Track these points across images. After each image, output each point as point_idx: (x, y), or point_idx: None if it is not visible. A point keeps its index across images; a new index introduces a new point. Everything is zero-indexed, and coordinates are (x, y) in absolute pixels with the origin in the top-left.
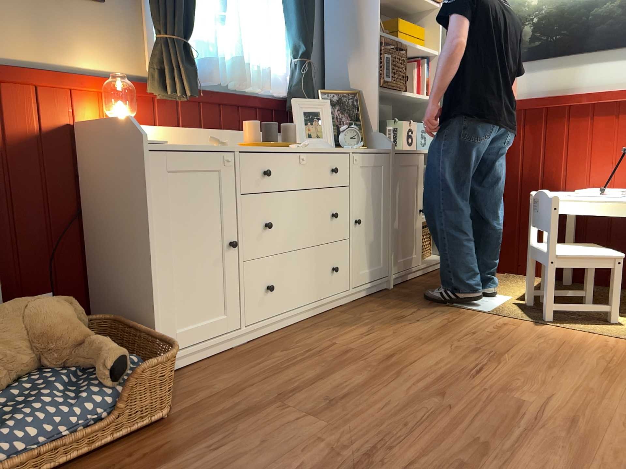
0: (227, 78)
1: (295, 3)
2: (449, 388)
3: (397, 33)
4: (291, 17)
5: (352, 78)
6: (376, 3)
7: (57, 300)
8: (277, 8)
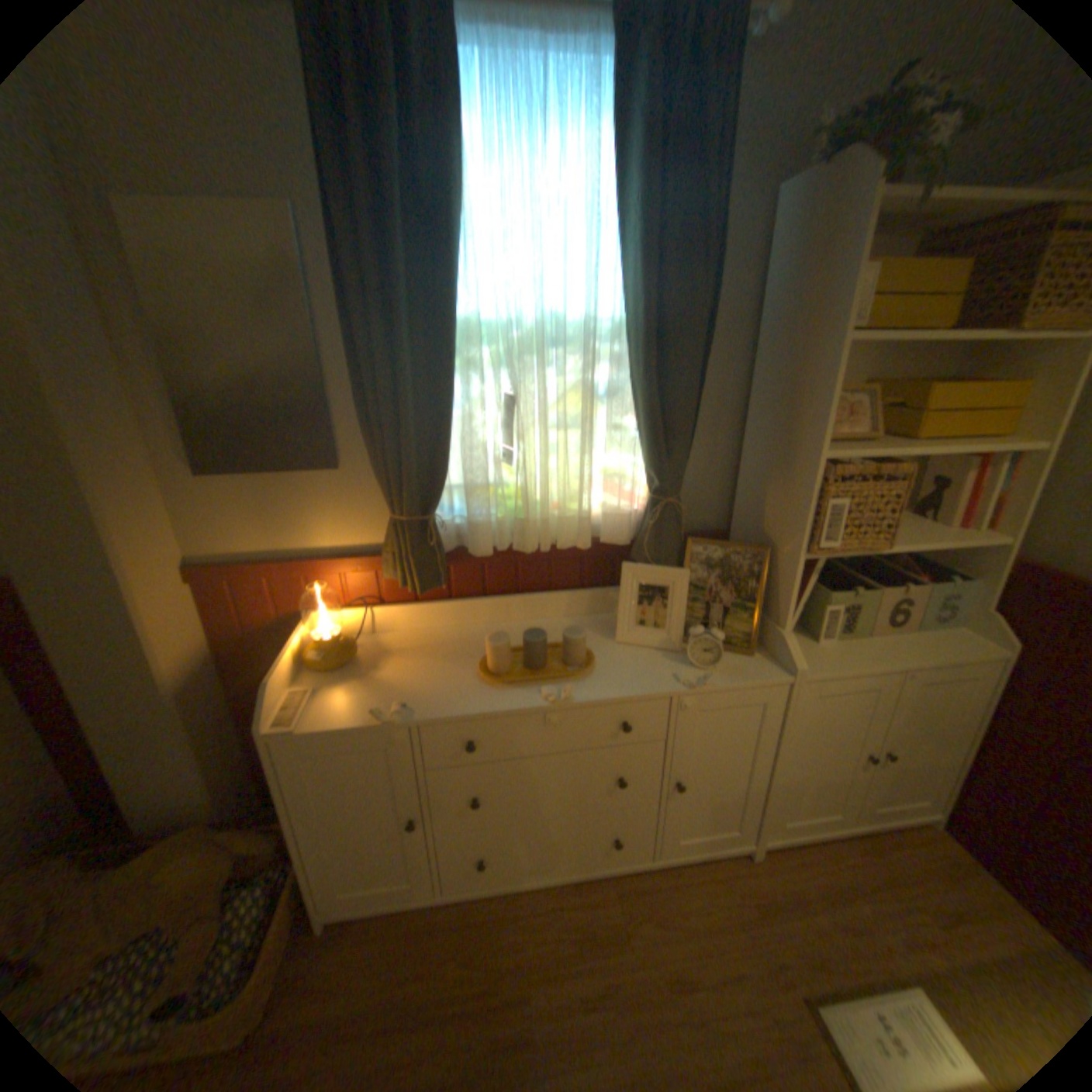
0: (516, 537)
1: (644, 411)
2: None
3: (922, 413)
4: (642, 431)
5: (768, 516)
6: (830, 396)
7: (208, 852)
8: (625, 410)
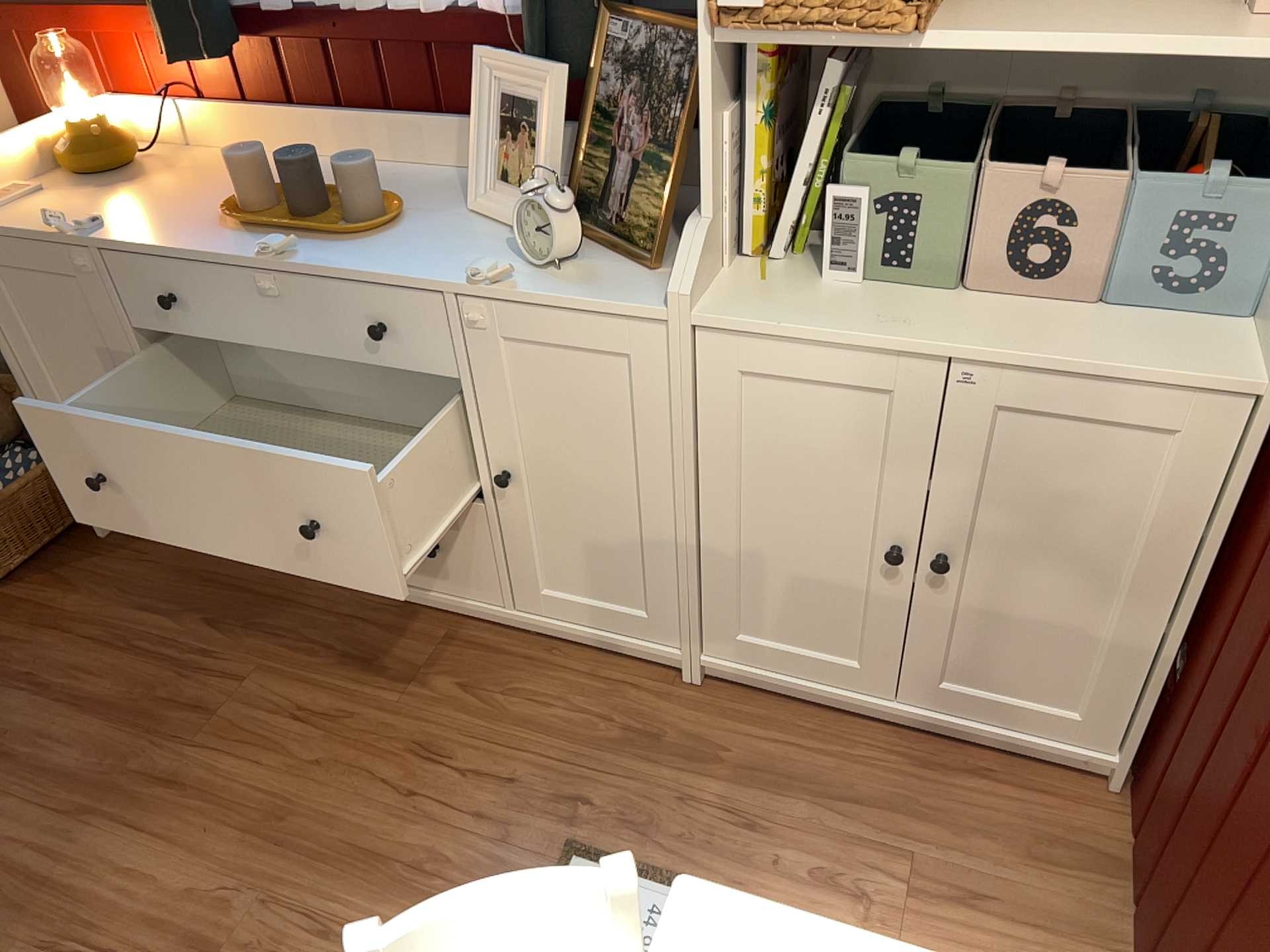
0: None
1: None
2: (5, 911)
3: None
4: None
5: None
6: None
7: None
8: None
